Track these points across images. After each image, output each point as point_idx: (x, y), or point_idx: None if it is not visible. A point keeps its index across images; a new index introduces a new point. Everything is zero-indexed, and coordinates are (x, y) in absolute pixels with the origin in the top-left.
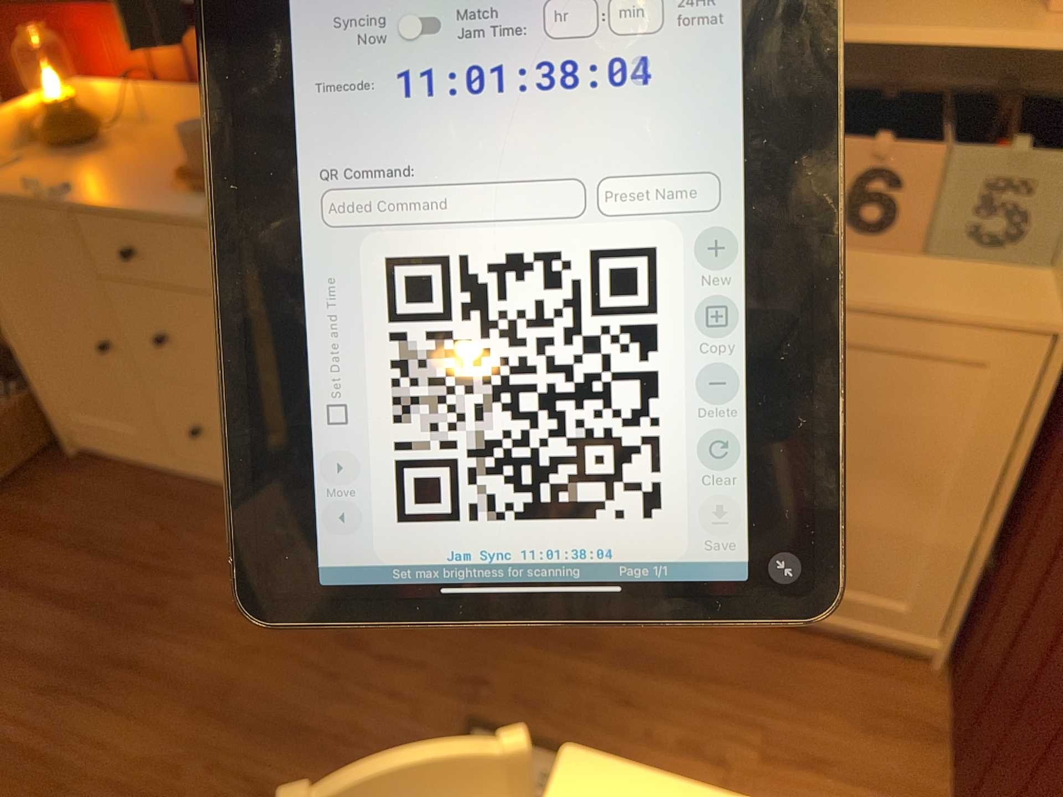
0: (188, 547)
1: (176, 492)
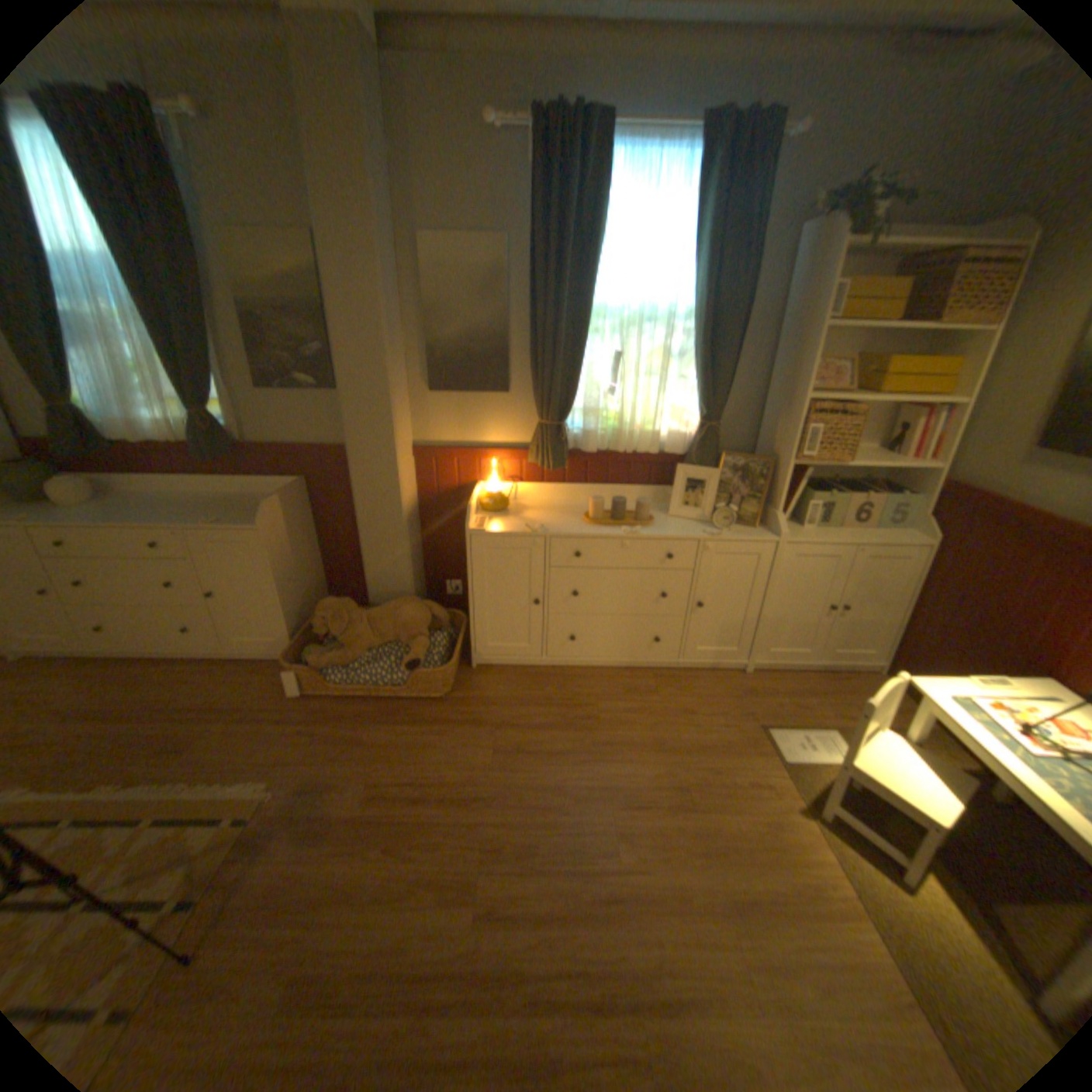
0: (577, 695)
1: (544, 675)
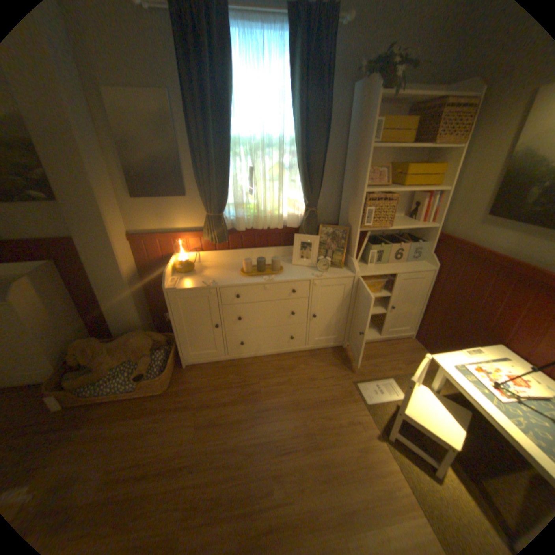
0: (248, 378)
1: (228, 366)
